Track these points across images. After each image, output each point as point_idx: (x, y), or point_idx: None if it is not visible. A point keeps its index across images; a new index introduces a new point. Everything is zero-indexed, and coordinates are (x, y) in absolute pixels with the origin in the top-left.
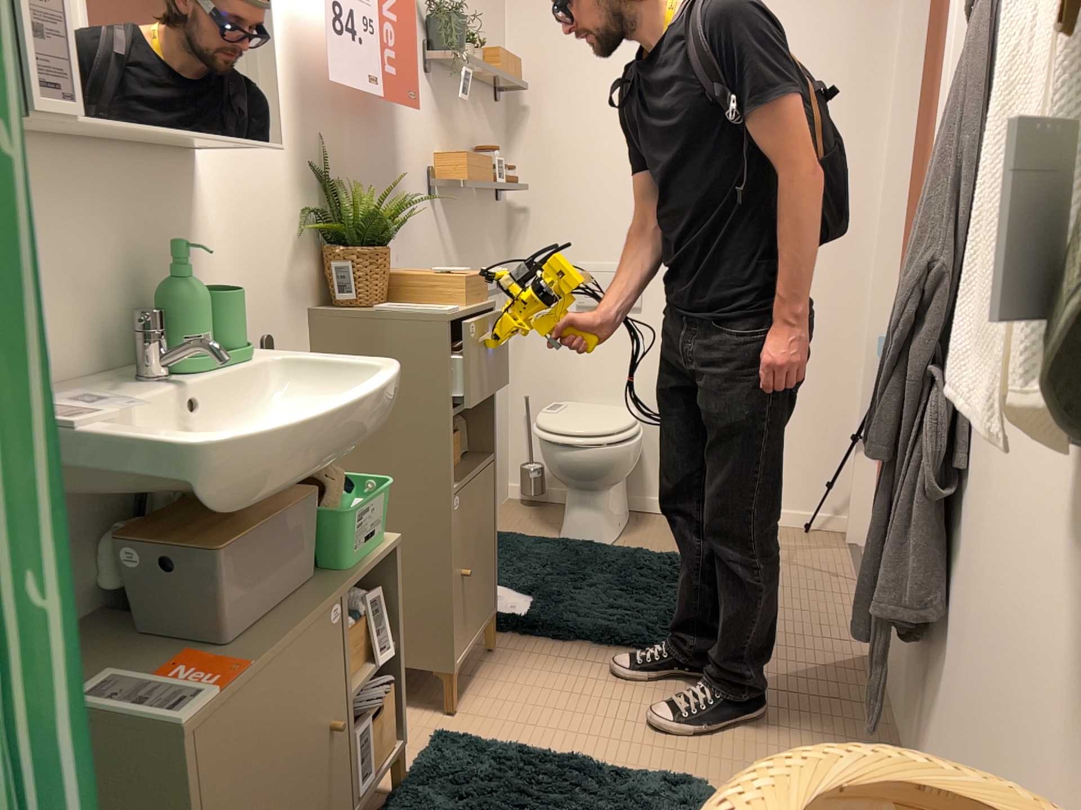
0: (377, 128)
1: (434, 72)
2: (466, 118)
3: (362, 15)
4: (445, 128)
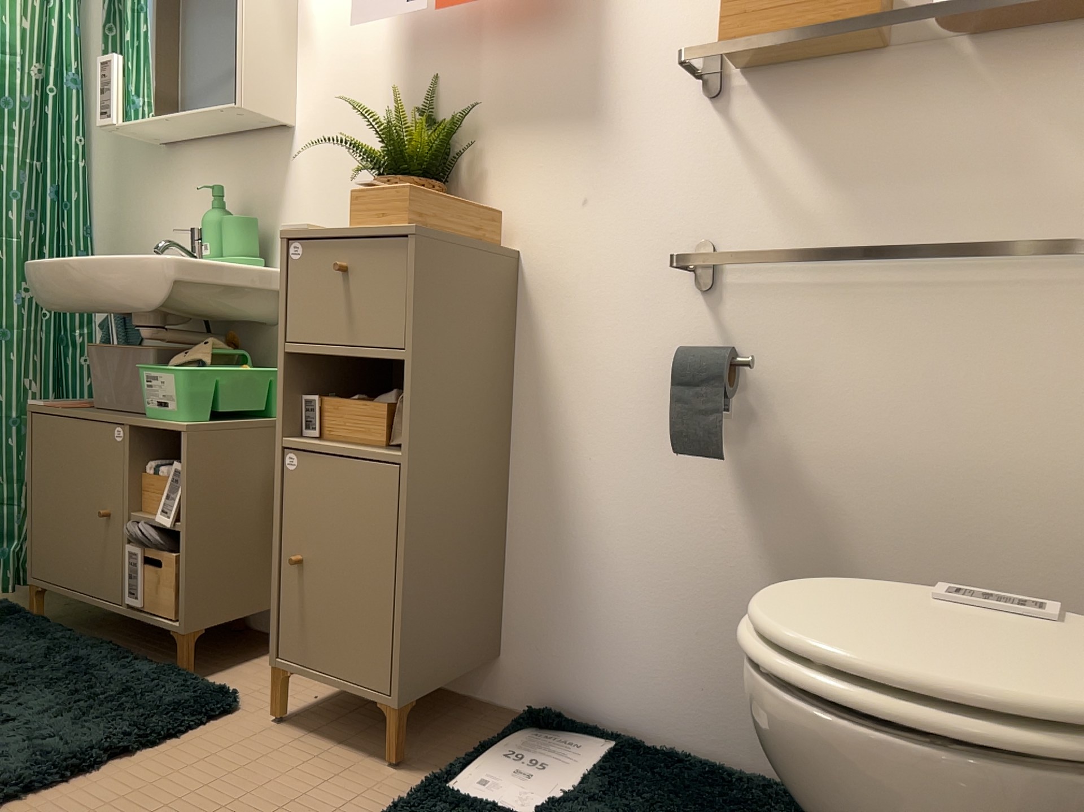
0: (547, 39)
1: None
2: None
3: None
4: None
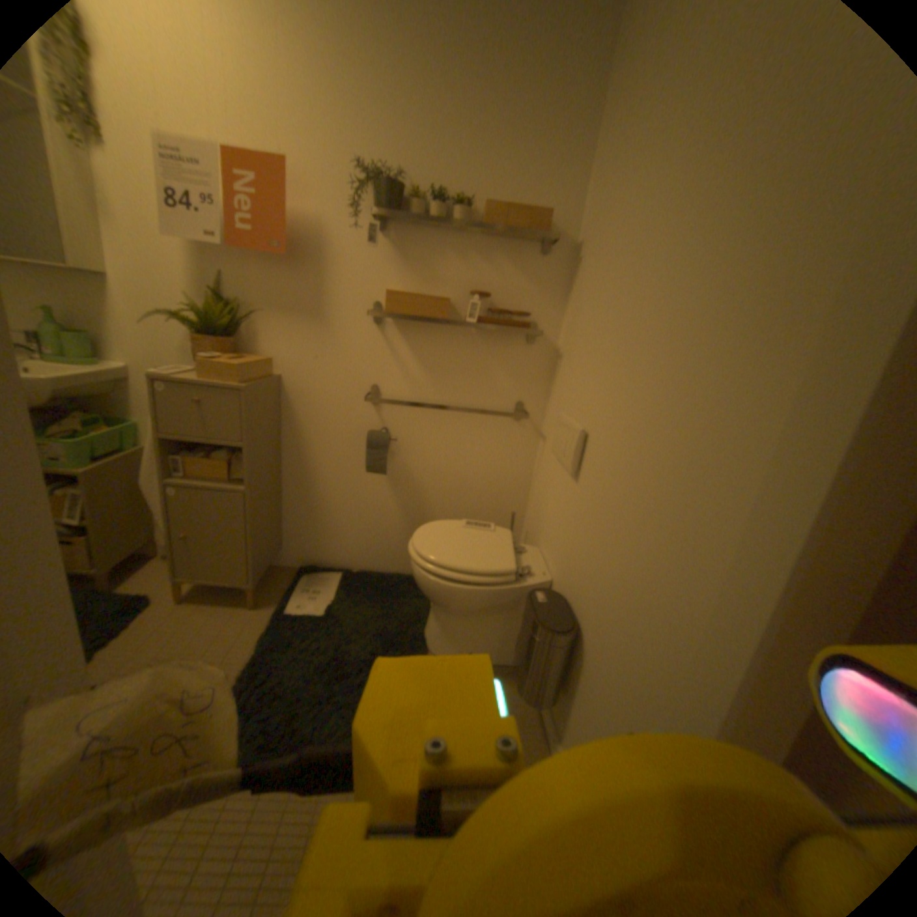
0: (293, 266)
1: (398, 223)
2: (465, 262)
3: (198, 187)
4: (414, 269)
